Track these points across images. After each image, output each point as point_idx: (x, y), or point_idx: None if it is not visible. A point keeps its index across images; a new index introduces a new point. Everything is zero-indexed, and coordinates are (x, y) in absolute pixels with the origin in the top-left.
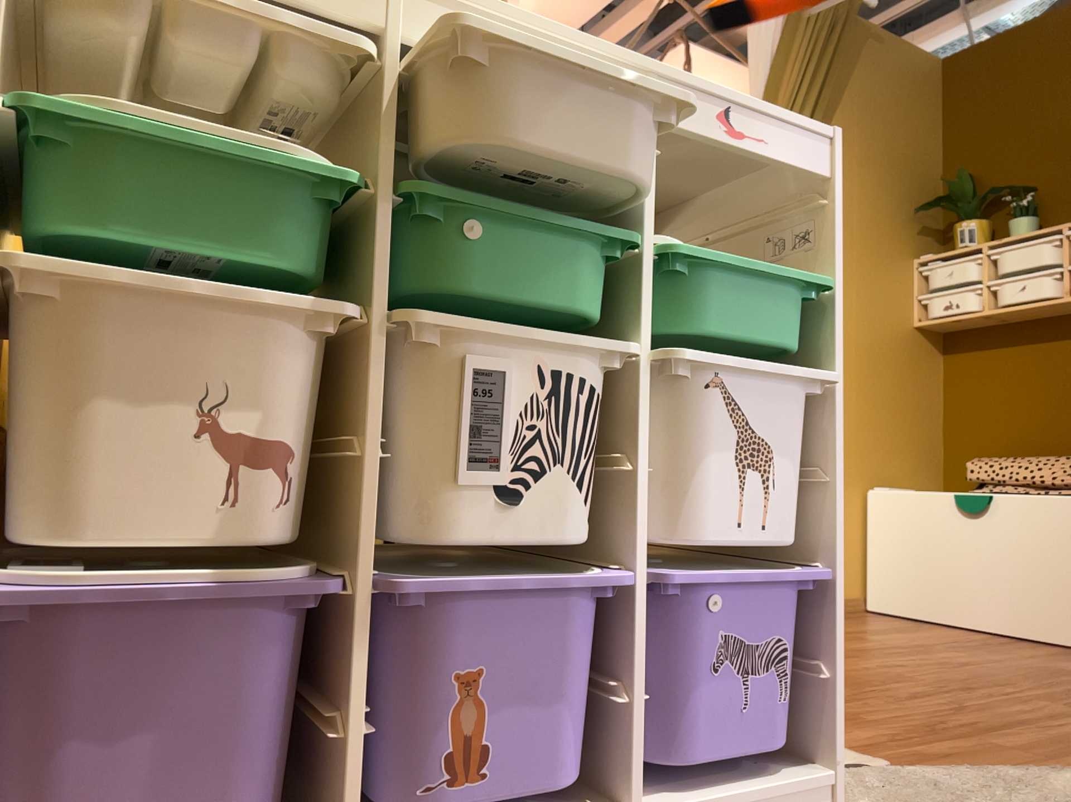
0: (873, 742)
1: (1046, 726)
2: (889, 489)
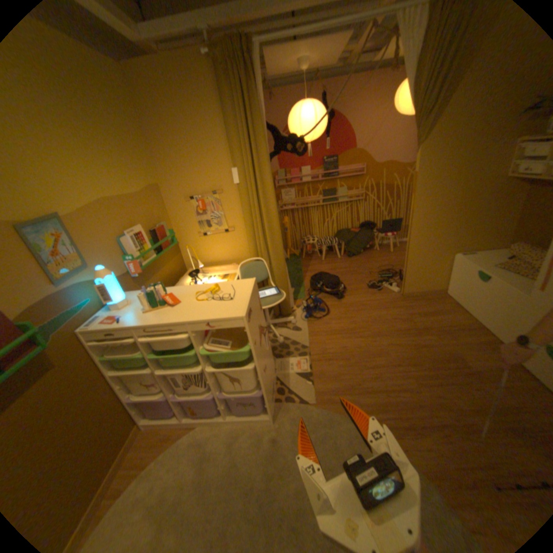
0: (324, 395)
1: (388, 400)
2: (472, 253)
